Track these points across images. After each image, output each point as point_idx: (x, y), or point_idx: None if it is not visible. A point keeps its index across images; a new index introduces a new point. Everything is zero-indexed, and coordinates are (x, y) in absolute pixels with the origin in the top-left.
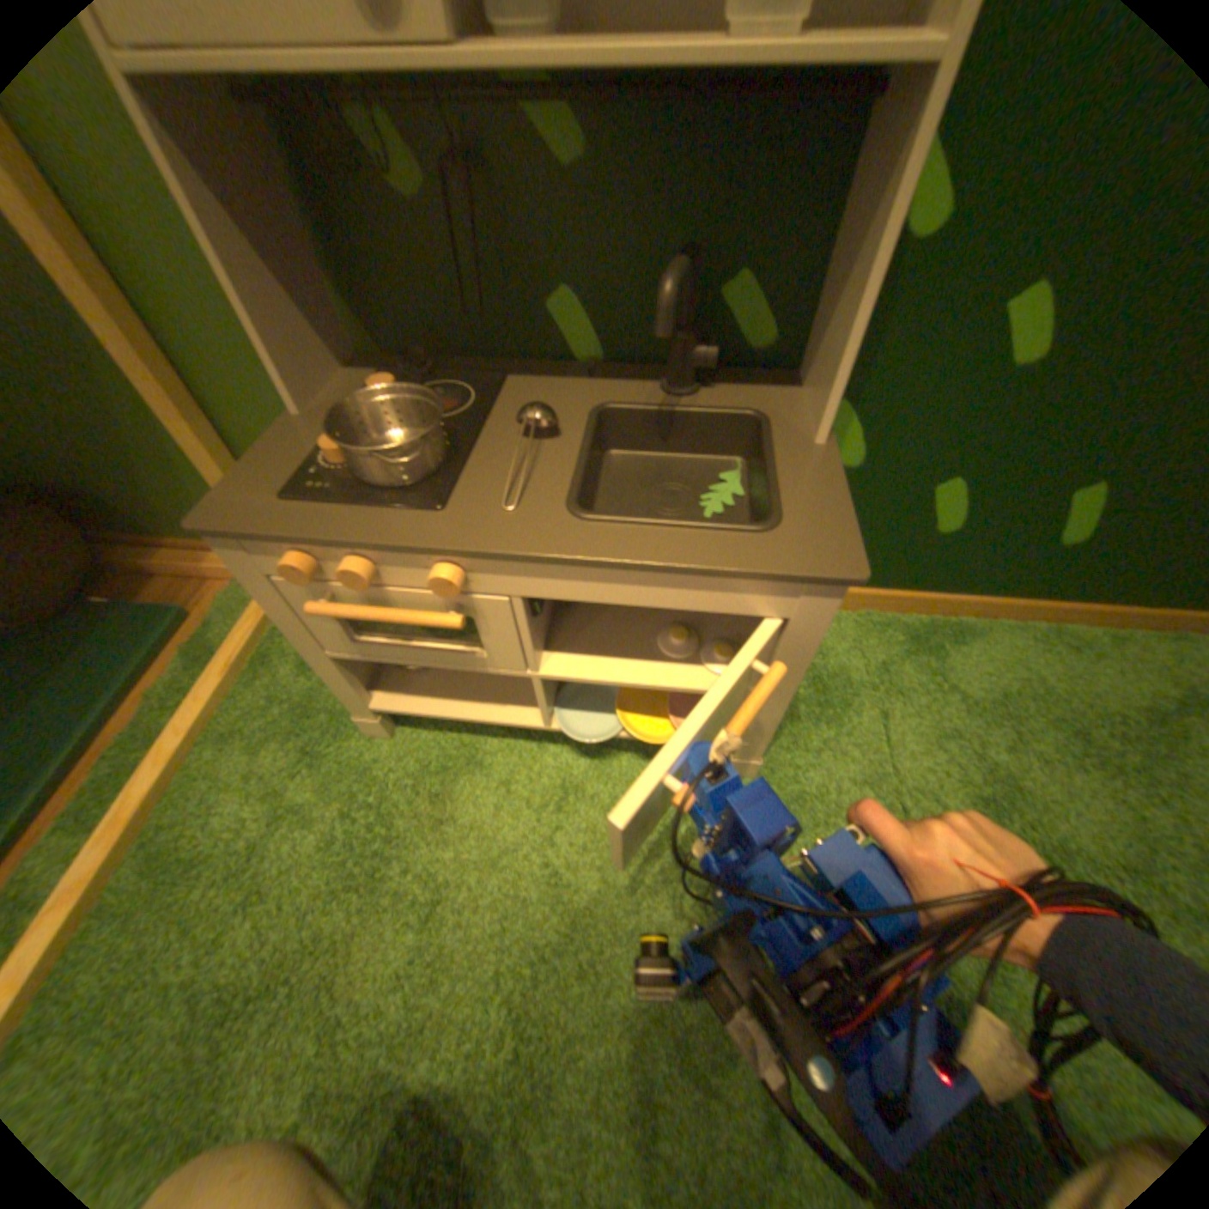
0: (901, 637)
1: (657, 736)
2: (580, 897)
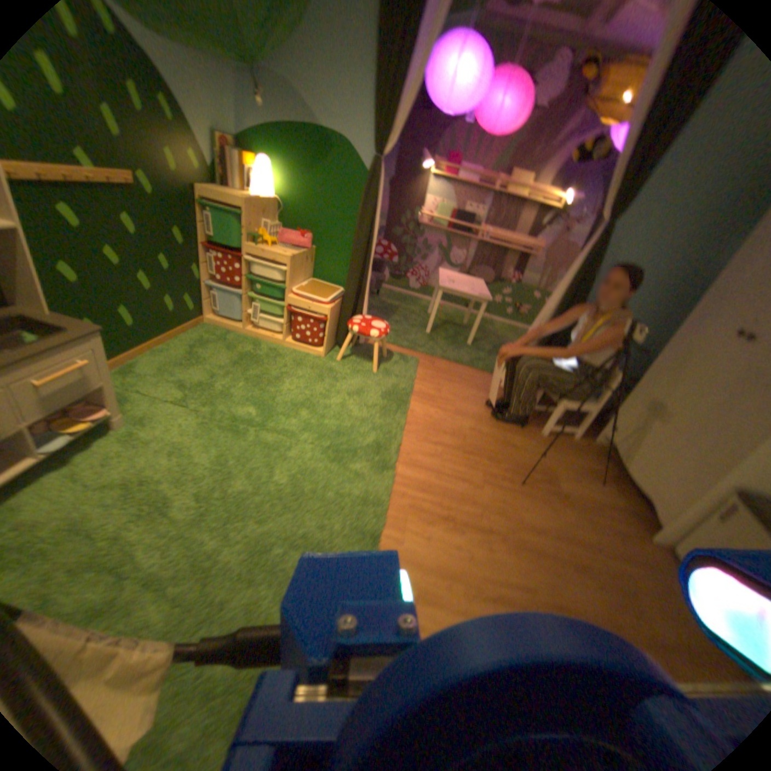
0: (110, 374)
1: (74, 433)
2: (108, 480)
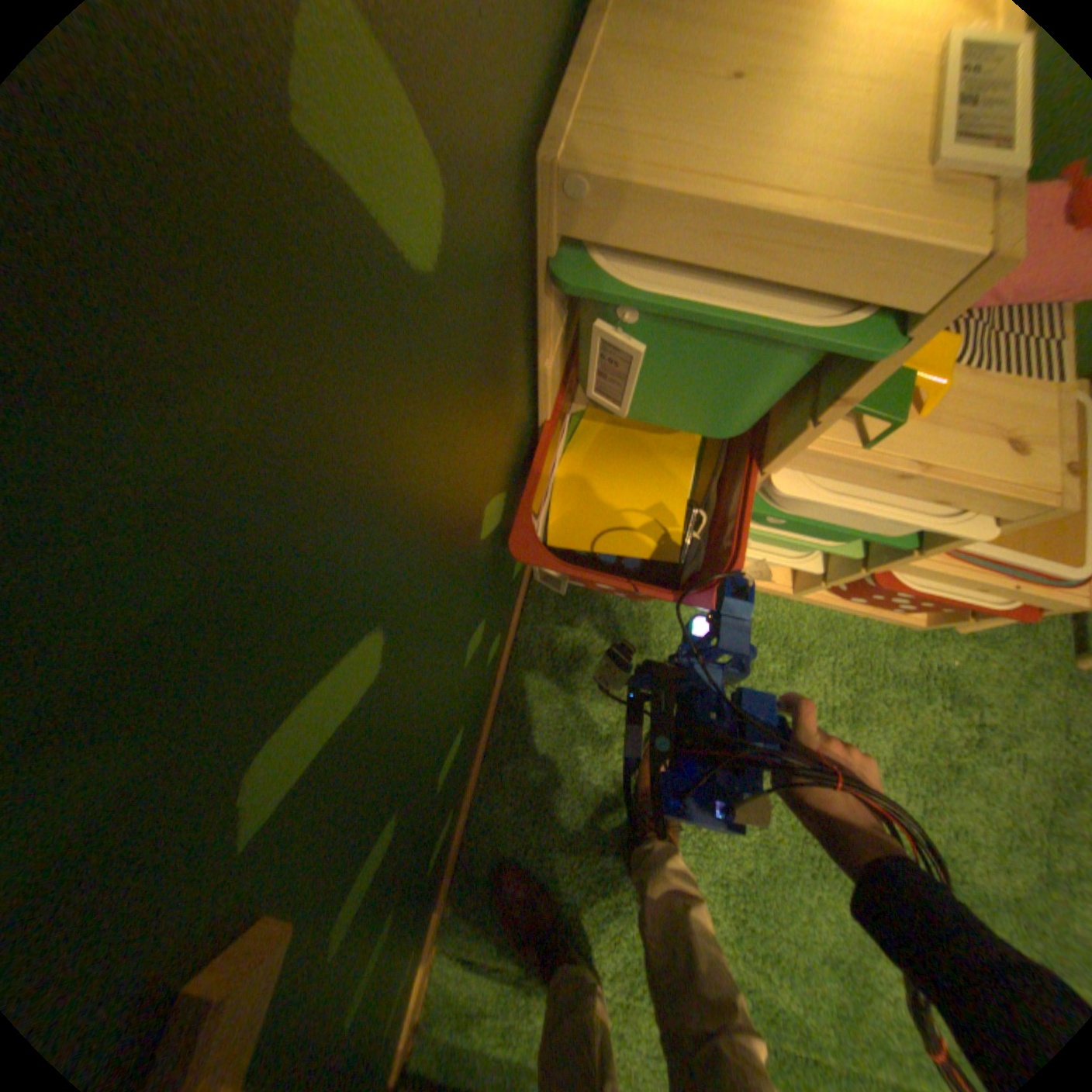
0: (472, 914)
1: None
2: None
